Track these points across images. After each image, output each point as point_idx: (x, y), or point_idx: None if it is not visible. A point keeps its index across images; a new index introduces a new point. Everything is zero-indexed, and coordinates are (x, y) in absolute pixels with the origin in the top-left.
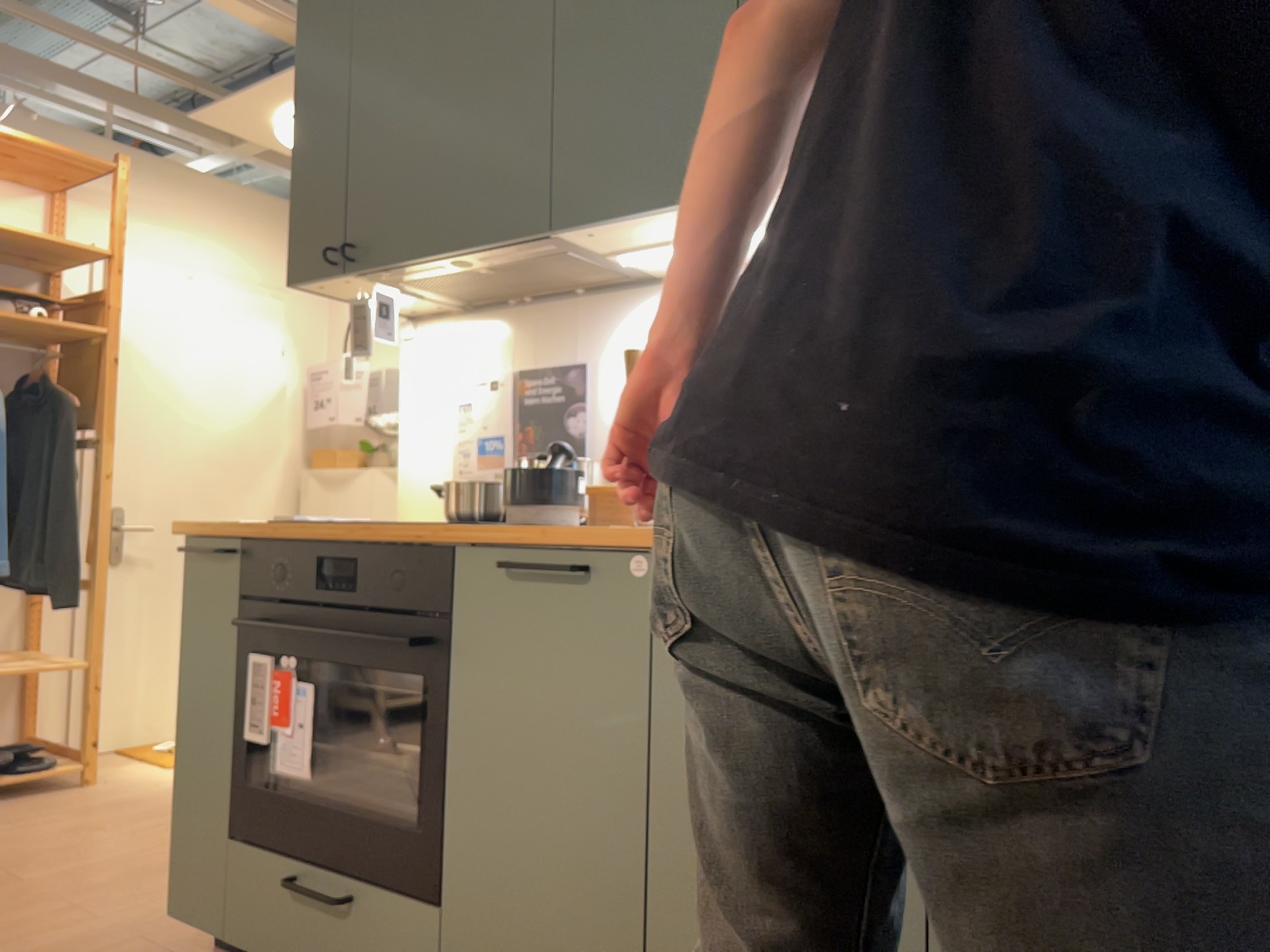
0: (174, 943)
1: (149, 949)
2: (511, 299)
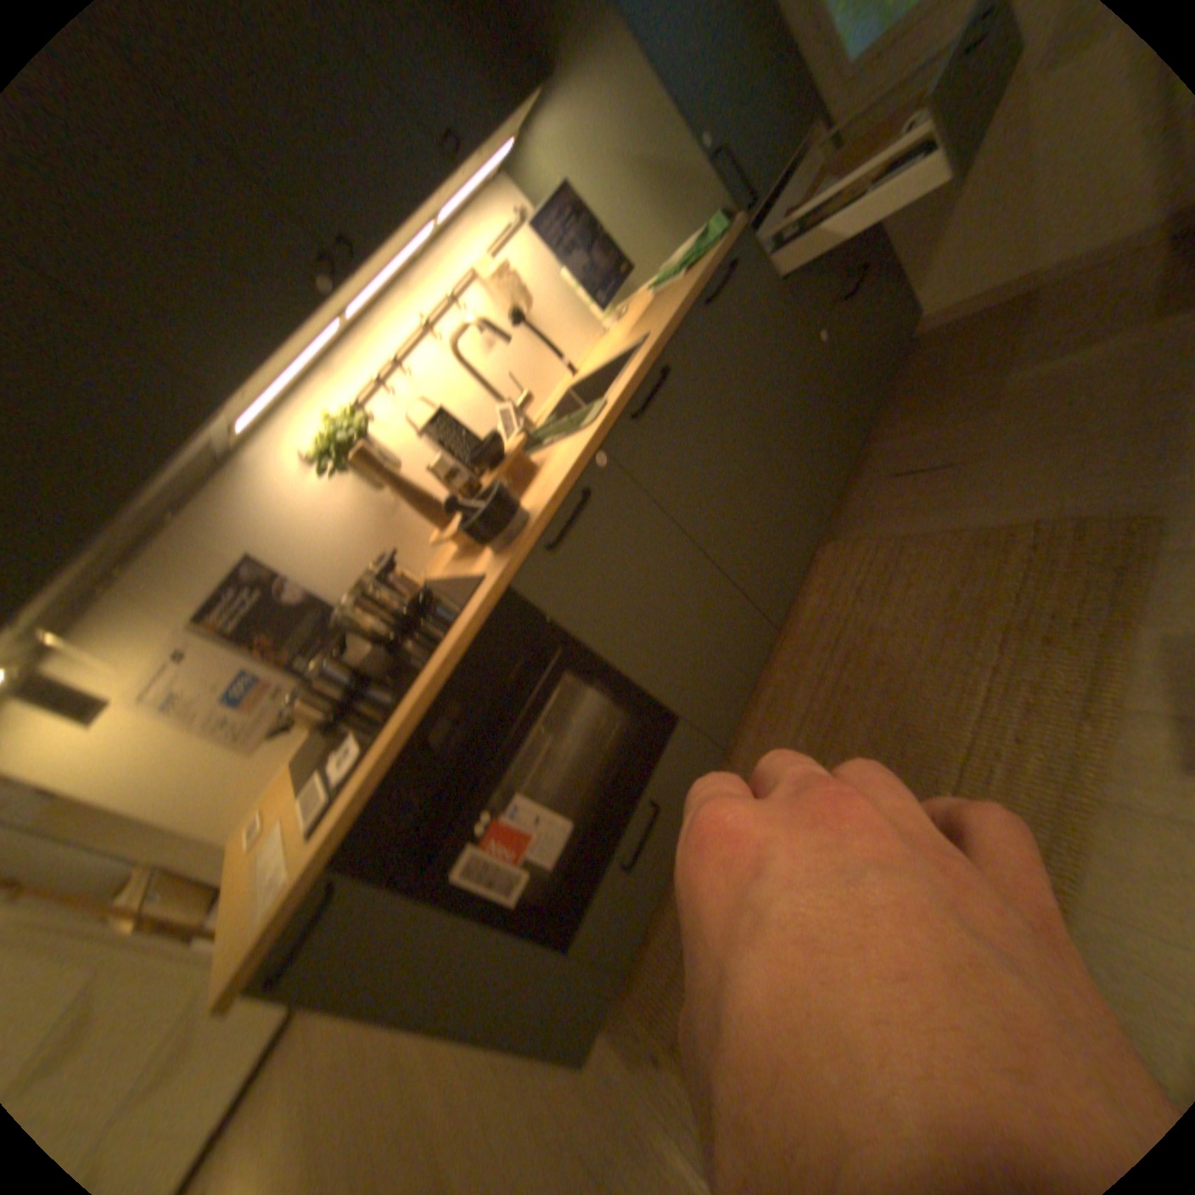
0: (575, 1082)
1: (583, 1103)
2: (95, 580)
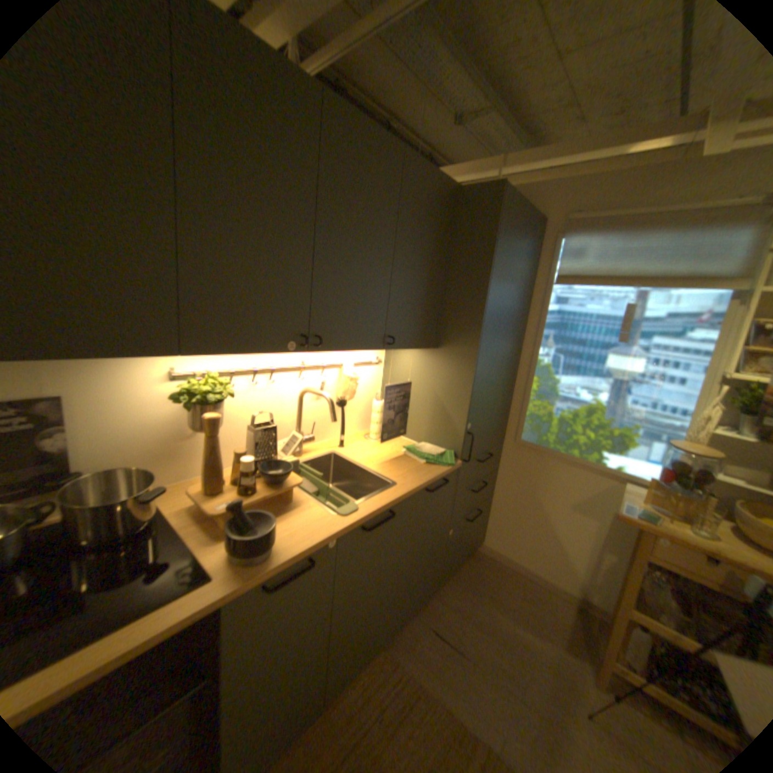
0: None
1: None
2: None
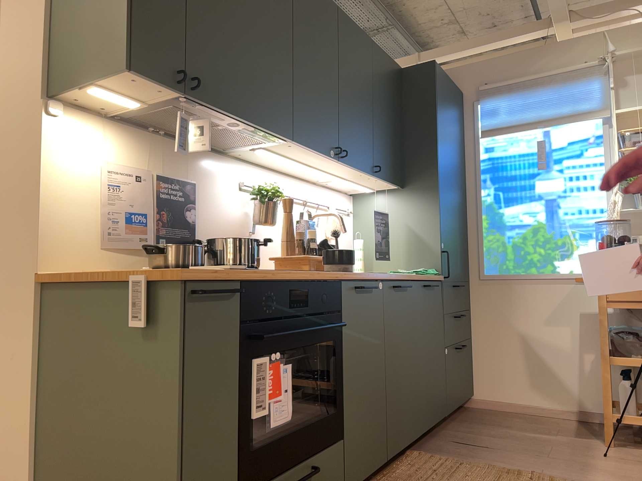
0: None
1: None
2: (154, 128)
